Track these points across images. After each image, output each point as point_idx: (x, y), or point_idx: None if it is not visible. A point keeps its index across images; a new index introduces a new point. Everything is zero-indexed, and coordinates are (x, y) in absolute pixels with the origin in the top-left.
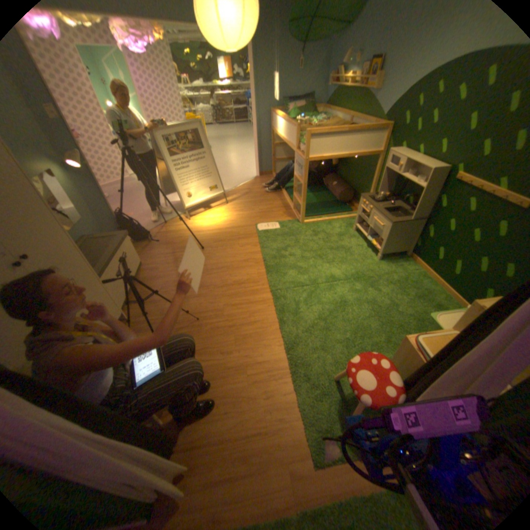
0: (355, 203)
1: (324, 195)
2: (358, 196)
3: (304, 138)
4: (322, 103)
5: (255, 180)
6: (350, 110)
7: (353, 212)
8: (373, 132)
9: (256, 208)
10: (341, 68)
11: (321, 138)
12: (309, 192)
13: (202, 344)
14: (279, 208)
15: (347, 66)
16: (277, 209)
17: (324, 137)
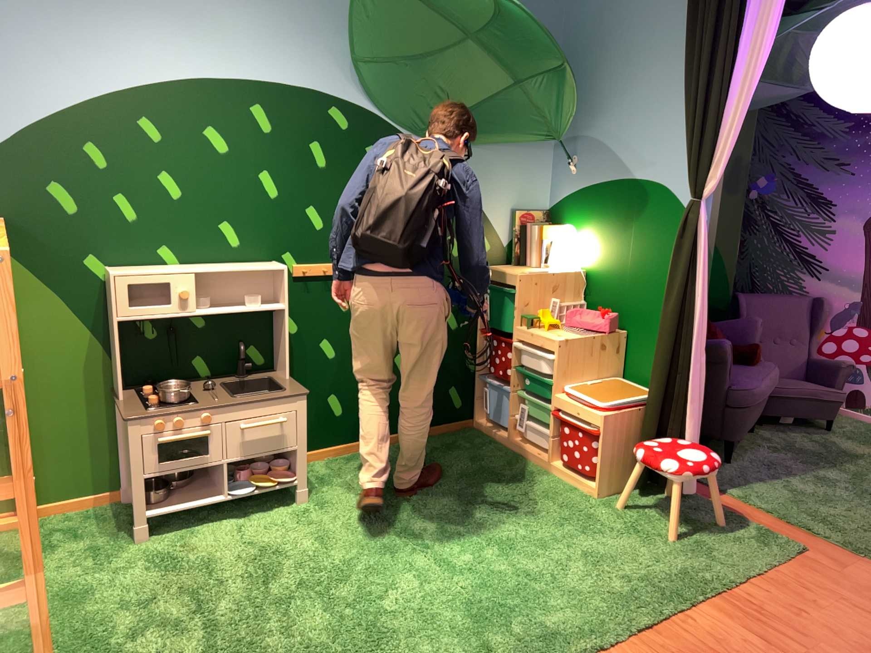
0: None
1: None
2: None
3: None
4: None
5: None
6: None
7: None
8: None
9: None
10: None
11: None
12: None
13: None
14: None
15: None
16: None
17: None
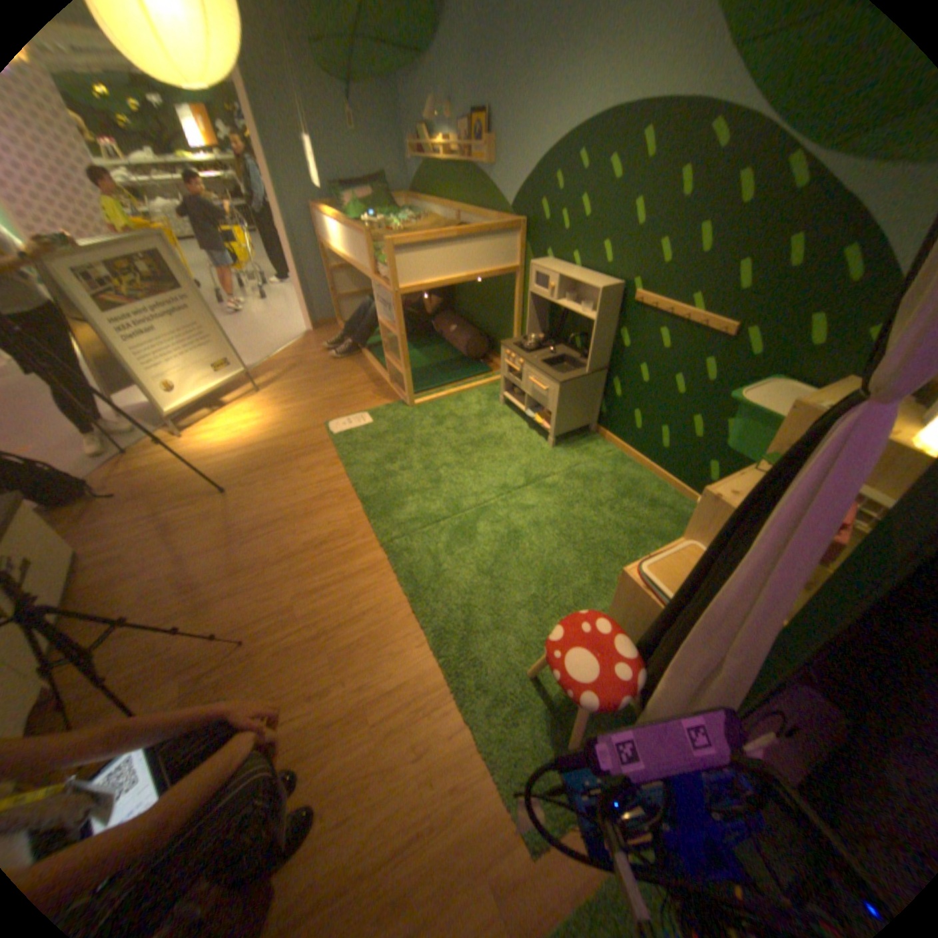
0: (494, 358)
1: (440, 351)
2: (496, 345)
3: (383, 253)
4: (403, 191)
5: (306, 338)
6: (452, 201)
7: (493, 373)
8: (498, 236)
9: (320, 391)
10: (423, 129)
11: (413, 252)
12: (413, 348)
13: (261, 692)
14: (364, 384)
15: (432, 126)
16: (361, 387)
17: (419, 249)
